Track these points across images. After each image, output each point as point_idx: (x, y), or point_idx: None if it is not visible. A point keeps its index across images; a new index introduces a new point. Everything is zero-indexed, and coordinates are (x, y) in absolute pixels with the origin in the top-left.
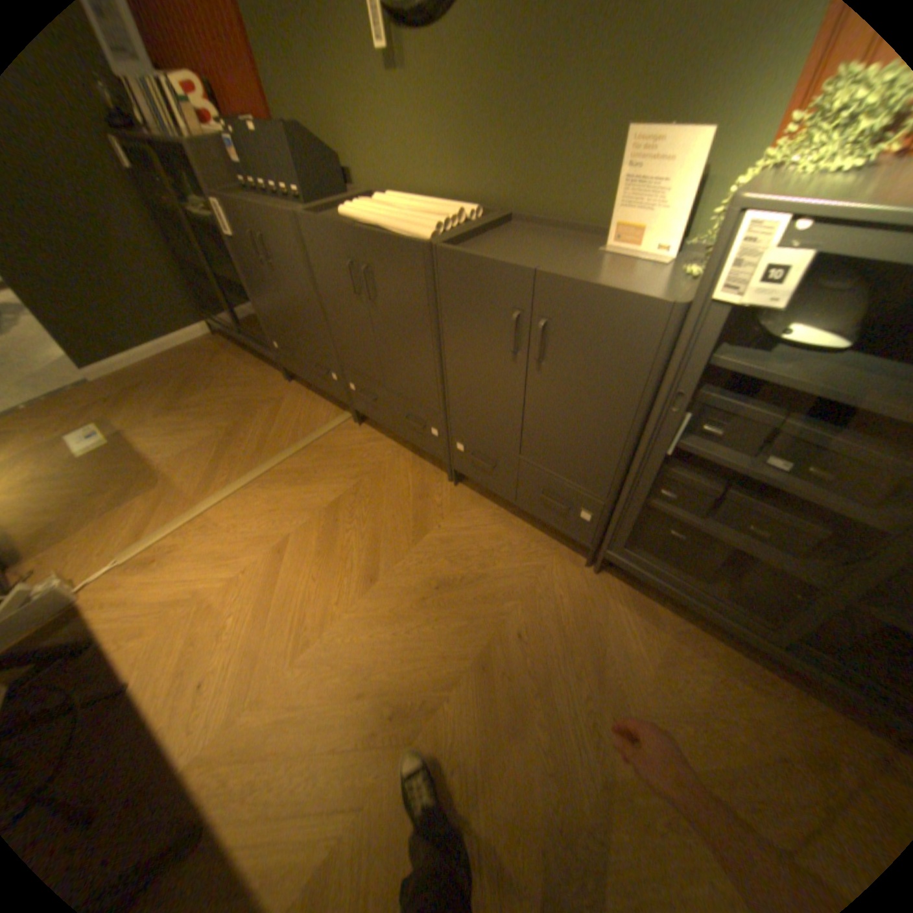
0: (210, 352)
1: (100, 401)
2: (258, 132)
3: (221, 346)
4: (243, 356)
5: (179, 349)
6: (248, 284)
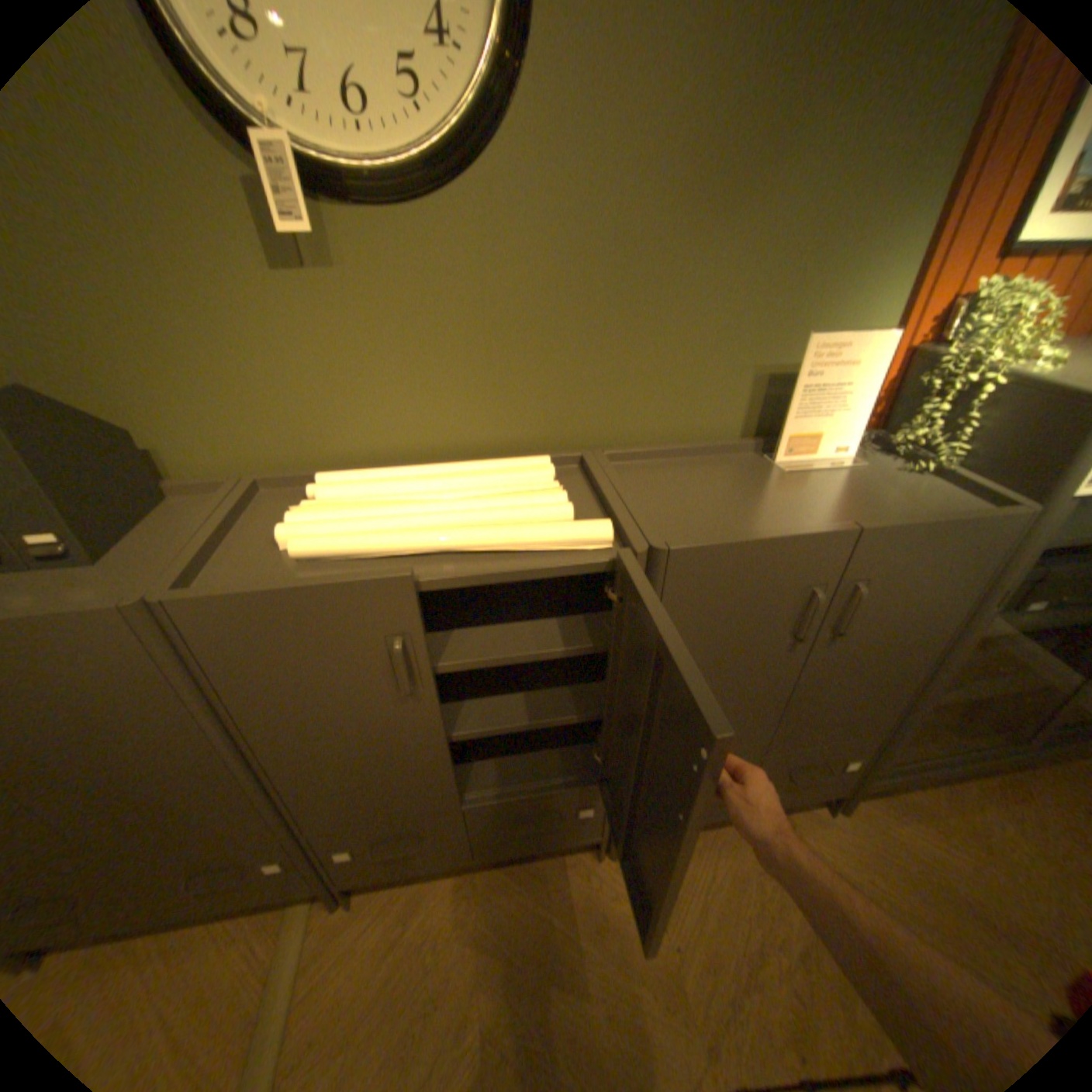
0: None
1: None
2: None
3: None
4: None
5: None
6: None
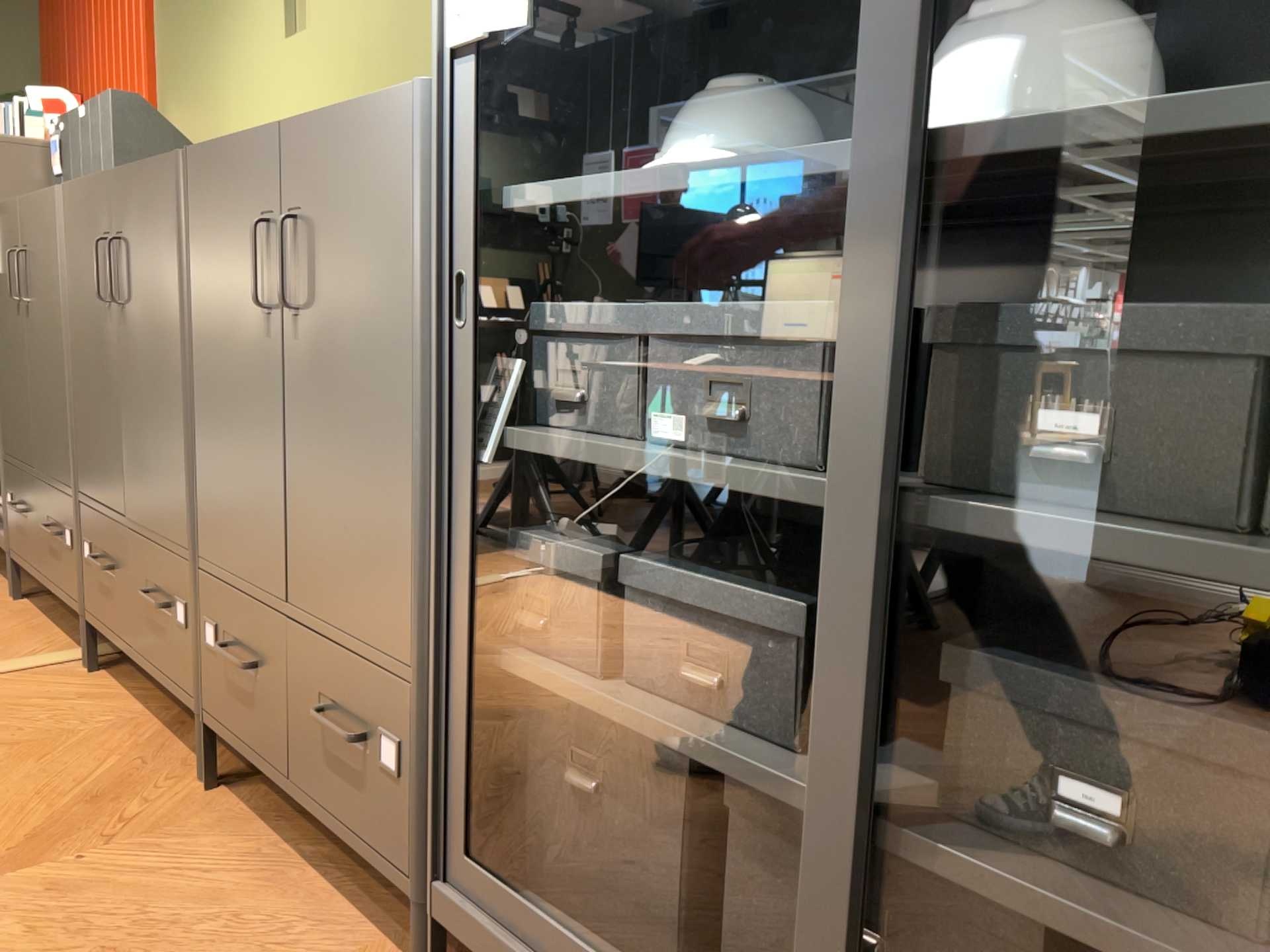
0: None
1: None
2: (88, 118)
3: None
4: None
5: None
6: None
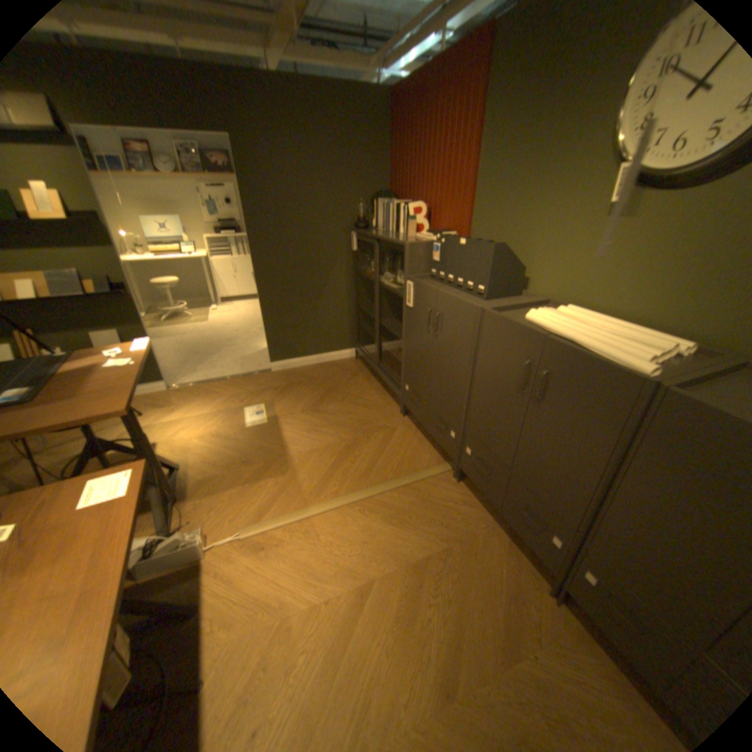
0: (350, 372)
1: (272, 387)
2: (467, 245)
3: (359, 369)
4: (372, 382)
5: (331, 363)
6: (406, 340)
